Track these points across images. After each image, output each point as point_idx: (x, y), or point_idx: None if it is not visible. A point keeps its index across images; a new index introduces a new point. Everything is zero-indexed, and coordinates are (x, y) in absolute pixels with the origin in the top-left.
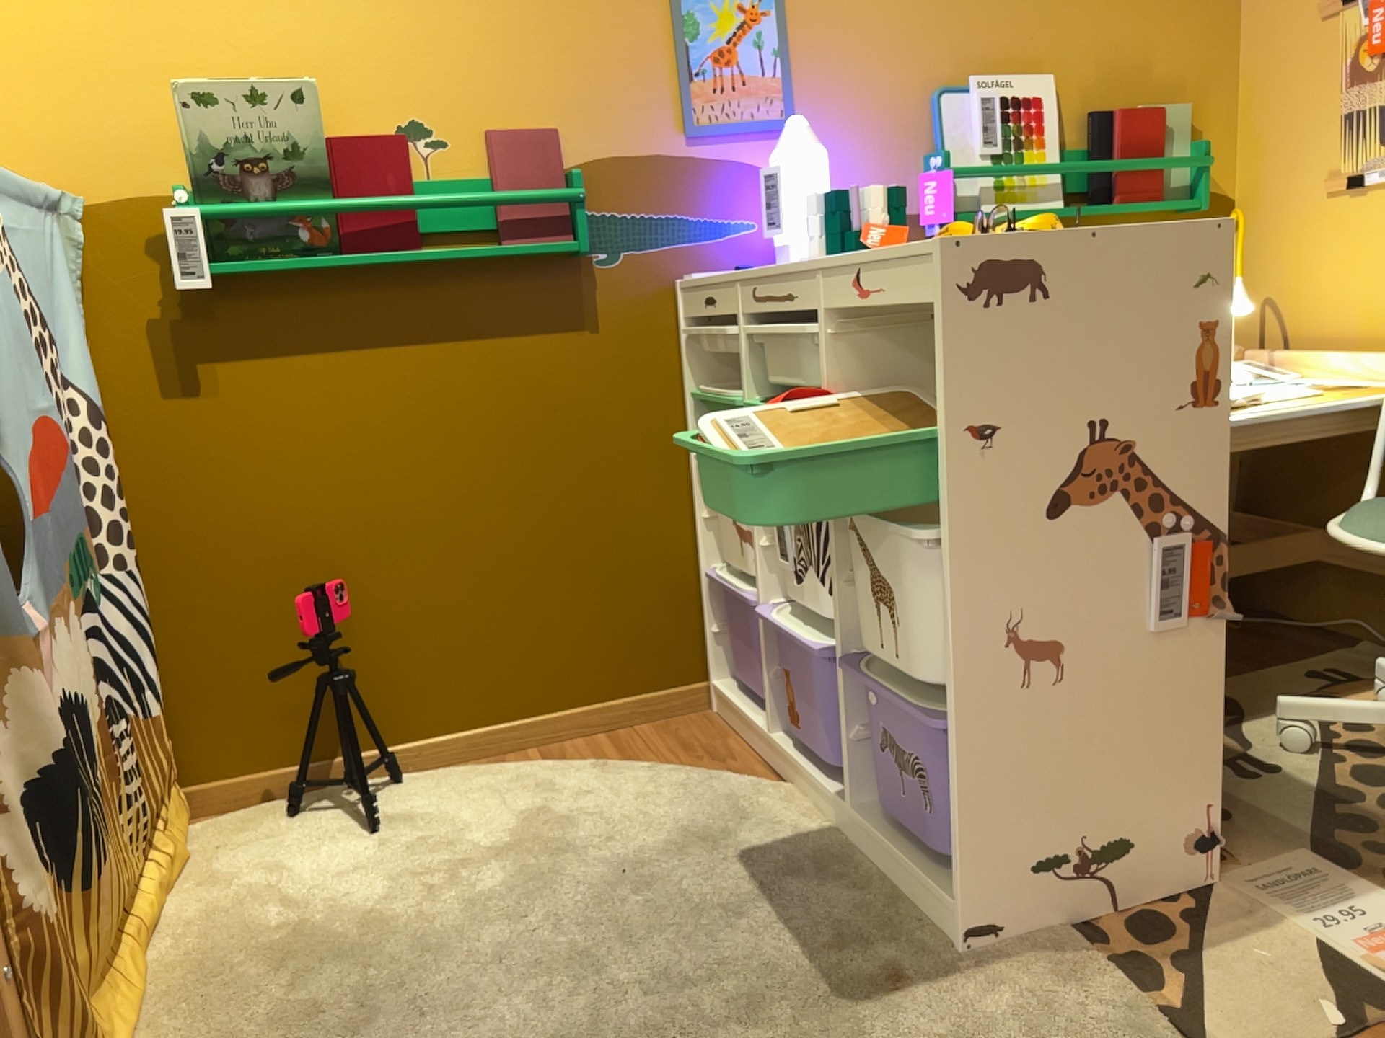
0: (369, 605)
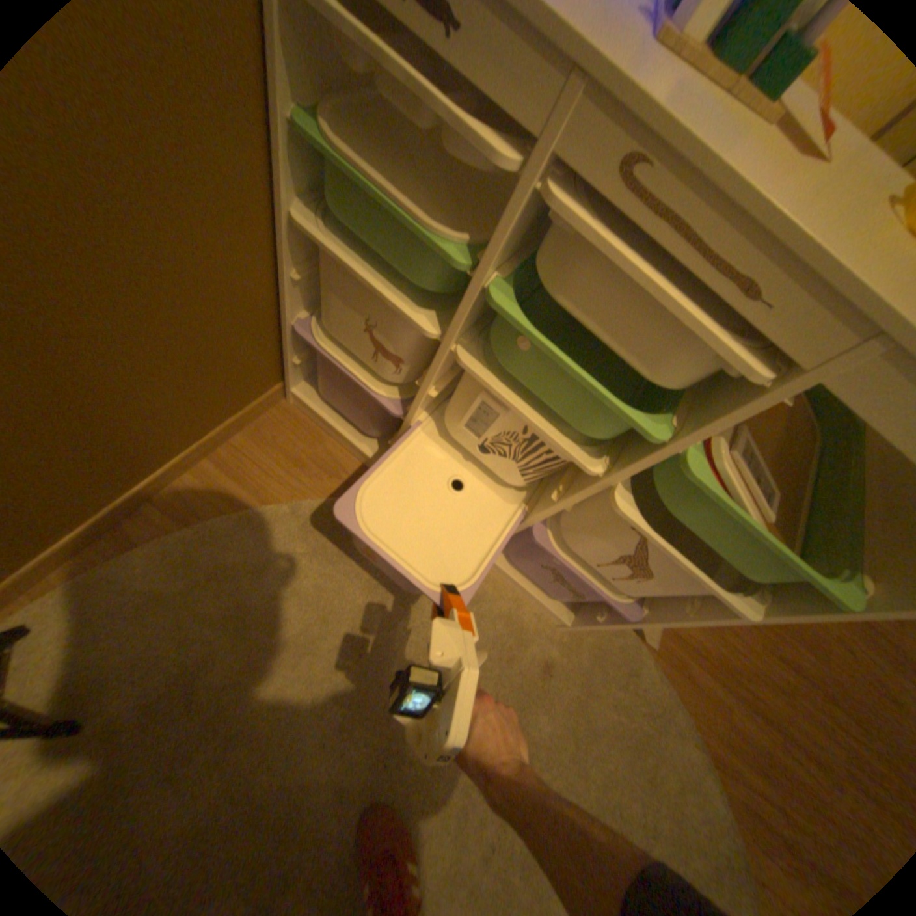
0: None
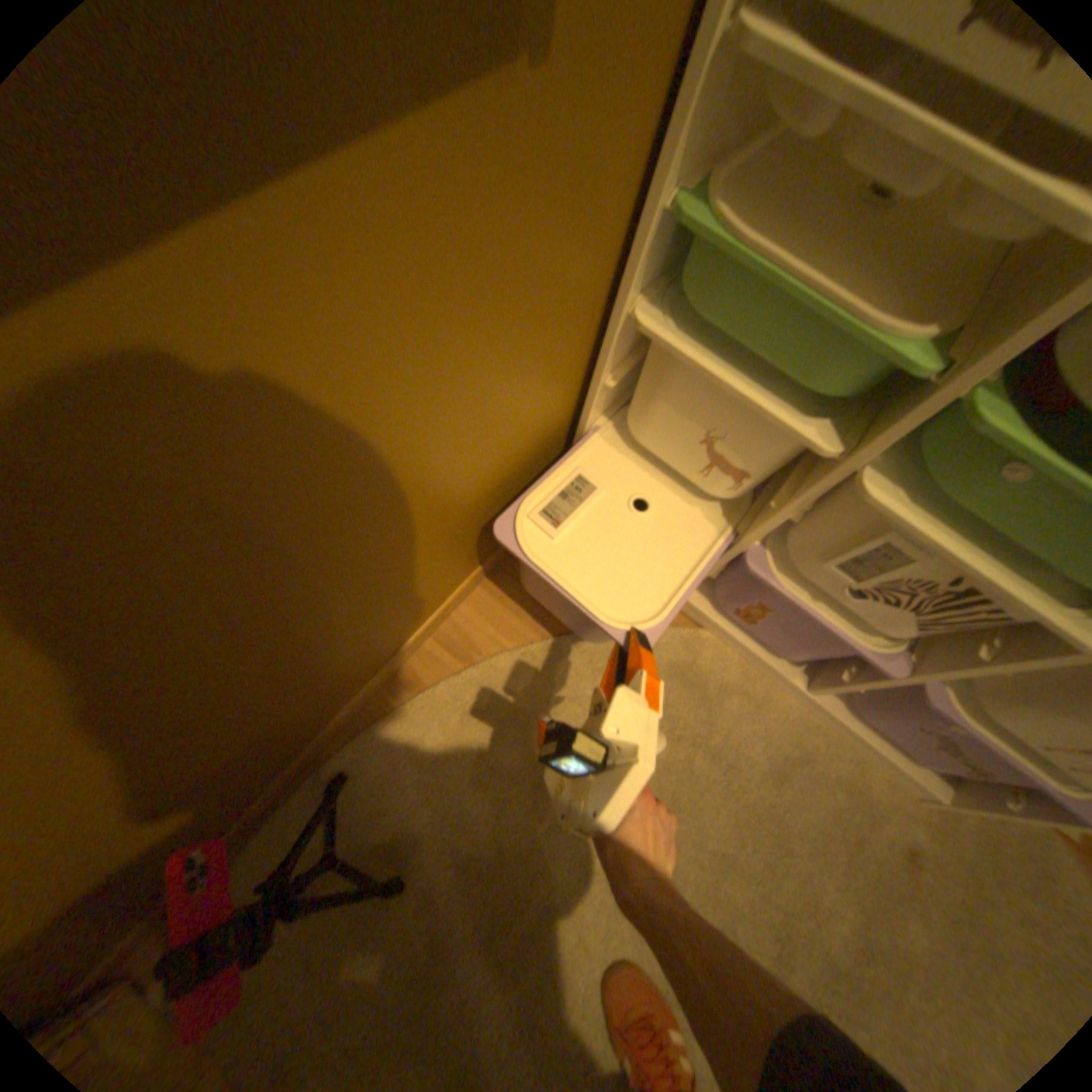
0: (212, 761)
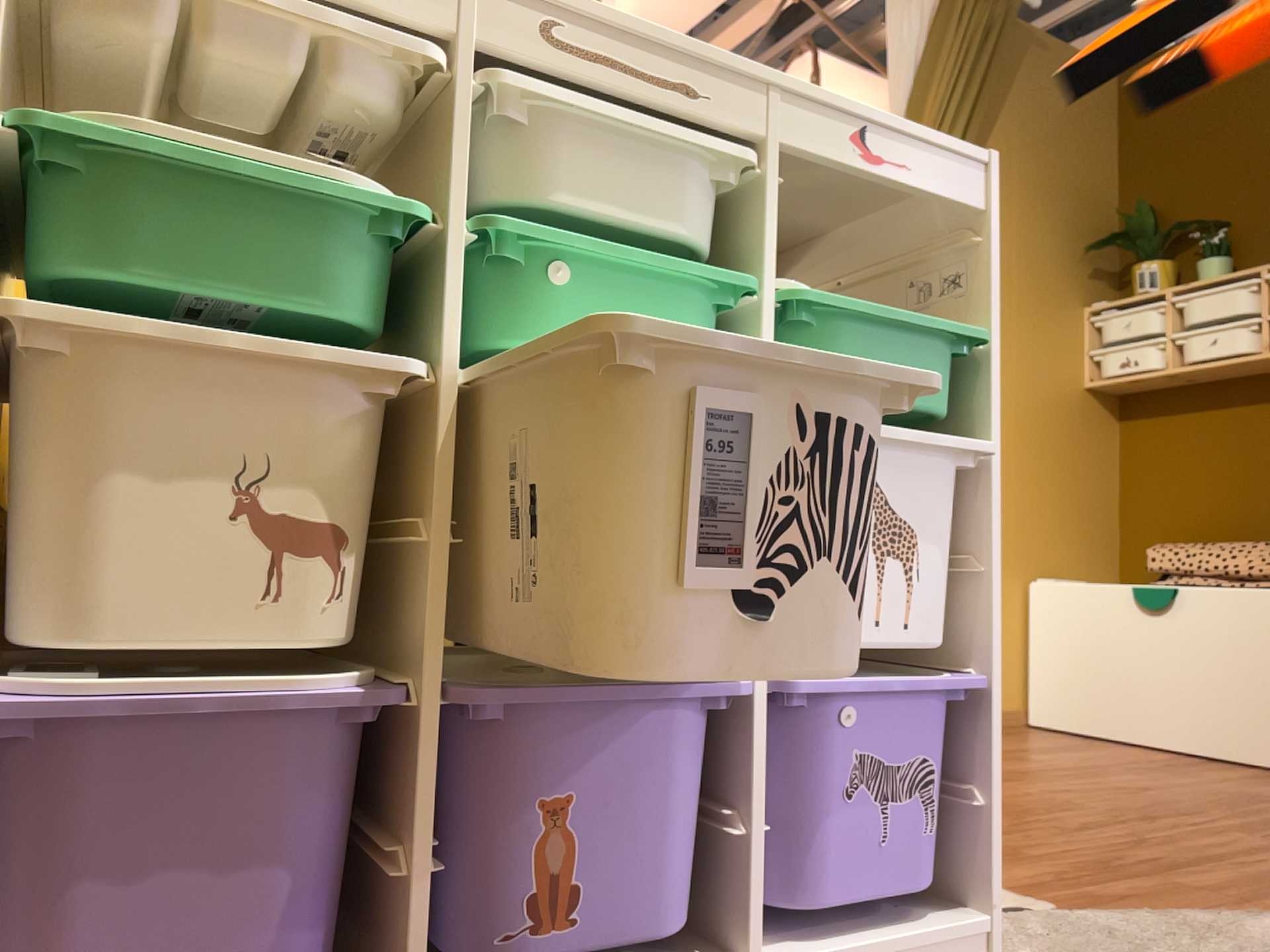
0: None
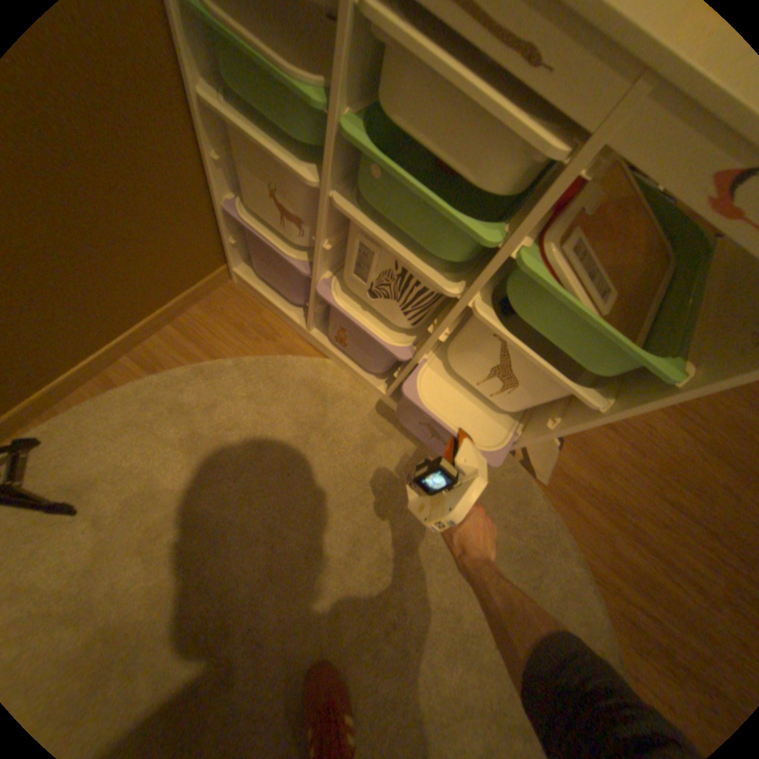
0: None
